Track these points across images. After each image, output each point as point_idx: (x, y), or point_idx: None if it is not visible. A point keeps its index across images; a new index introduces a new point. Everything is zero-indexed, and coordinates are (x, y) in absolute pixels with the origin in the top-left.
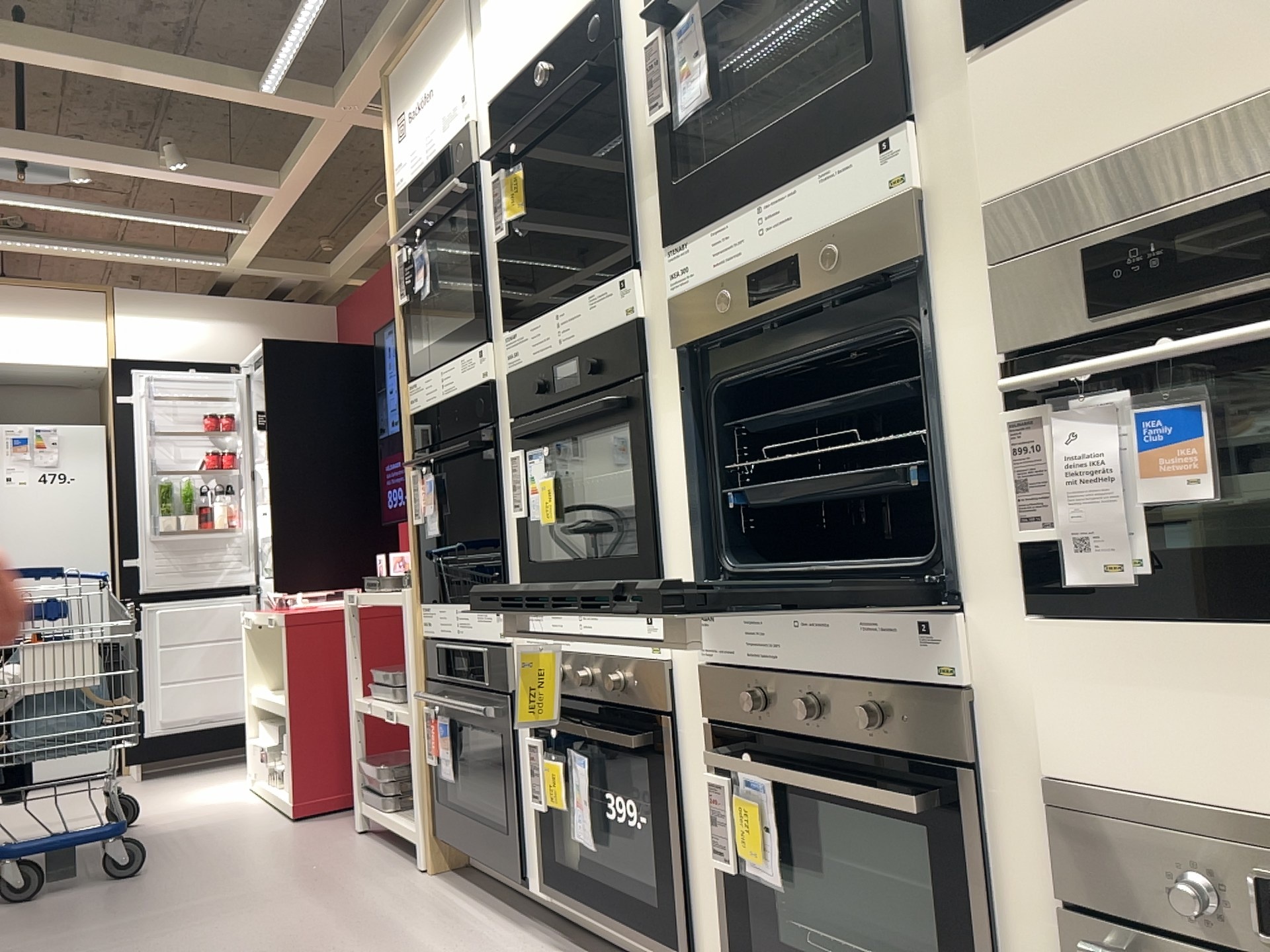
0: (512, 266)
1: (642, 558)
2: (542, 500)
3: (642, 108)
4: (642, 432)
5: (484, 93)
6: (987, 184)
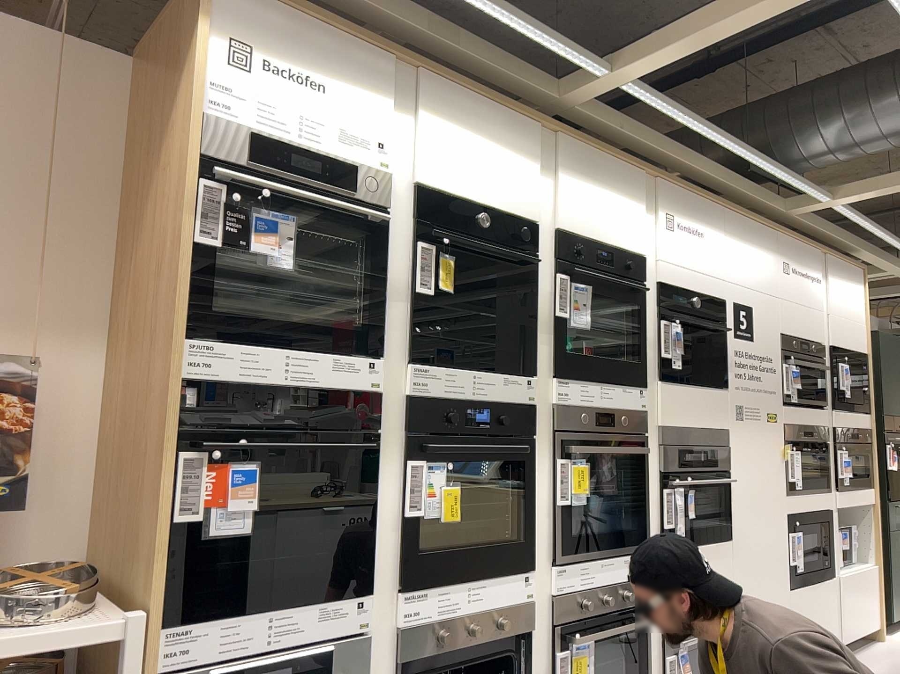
0: (423, 316)
1: (523, 534)
2: (449, 497)
3: (541, 299)
4: (531, 465)
5: (406, 168)
6: (655, 417)
